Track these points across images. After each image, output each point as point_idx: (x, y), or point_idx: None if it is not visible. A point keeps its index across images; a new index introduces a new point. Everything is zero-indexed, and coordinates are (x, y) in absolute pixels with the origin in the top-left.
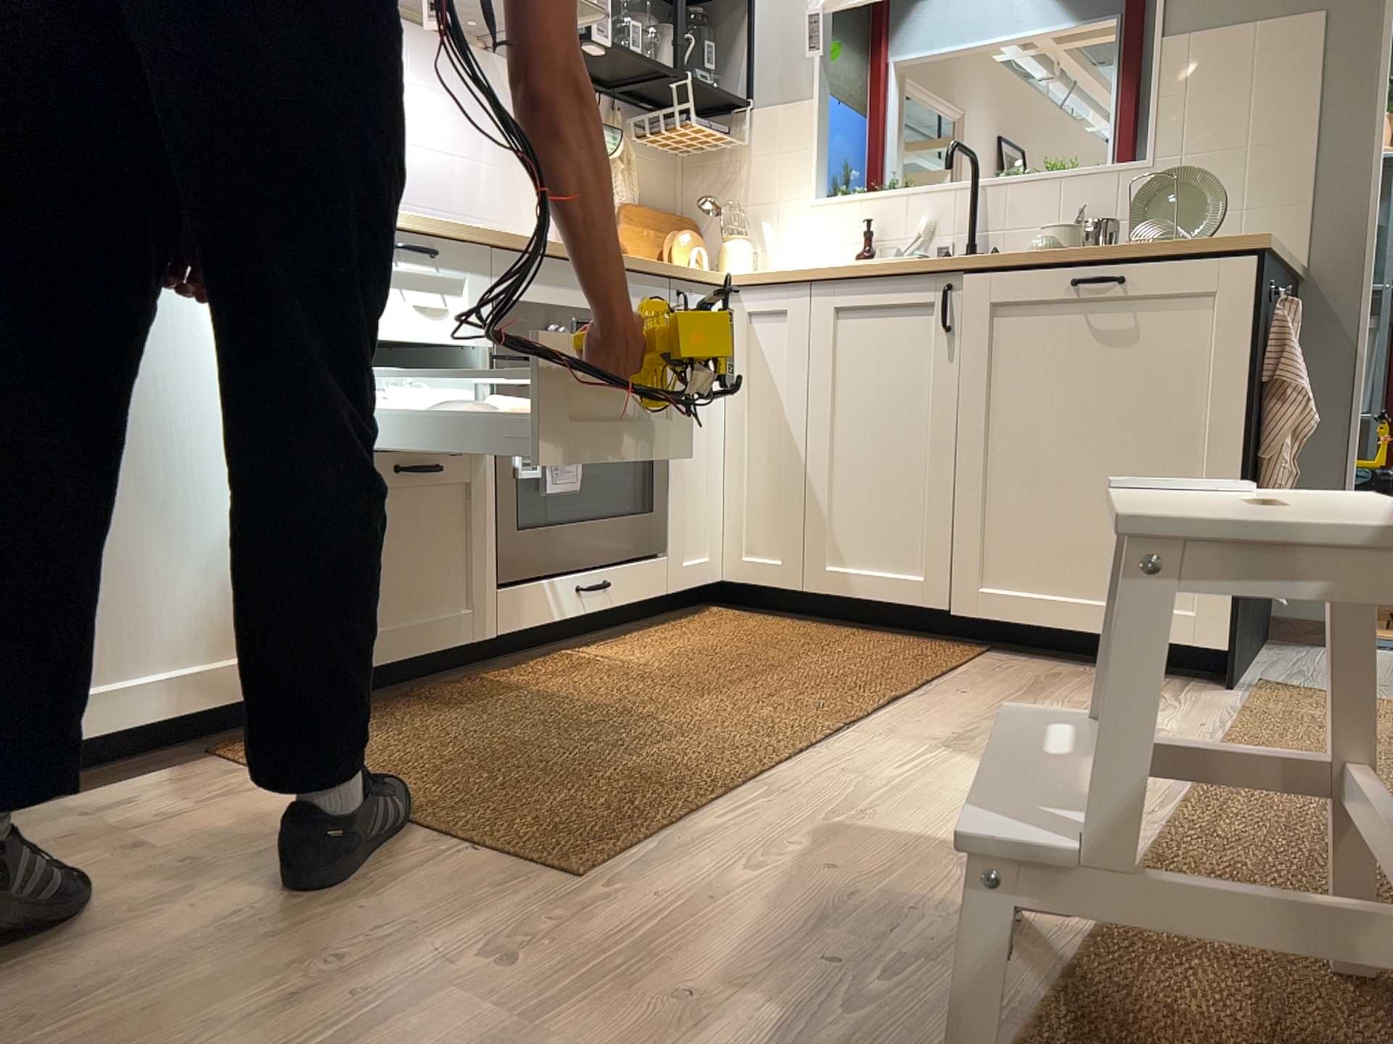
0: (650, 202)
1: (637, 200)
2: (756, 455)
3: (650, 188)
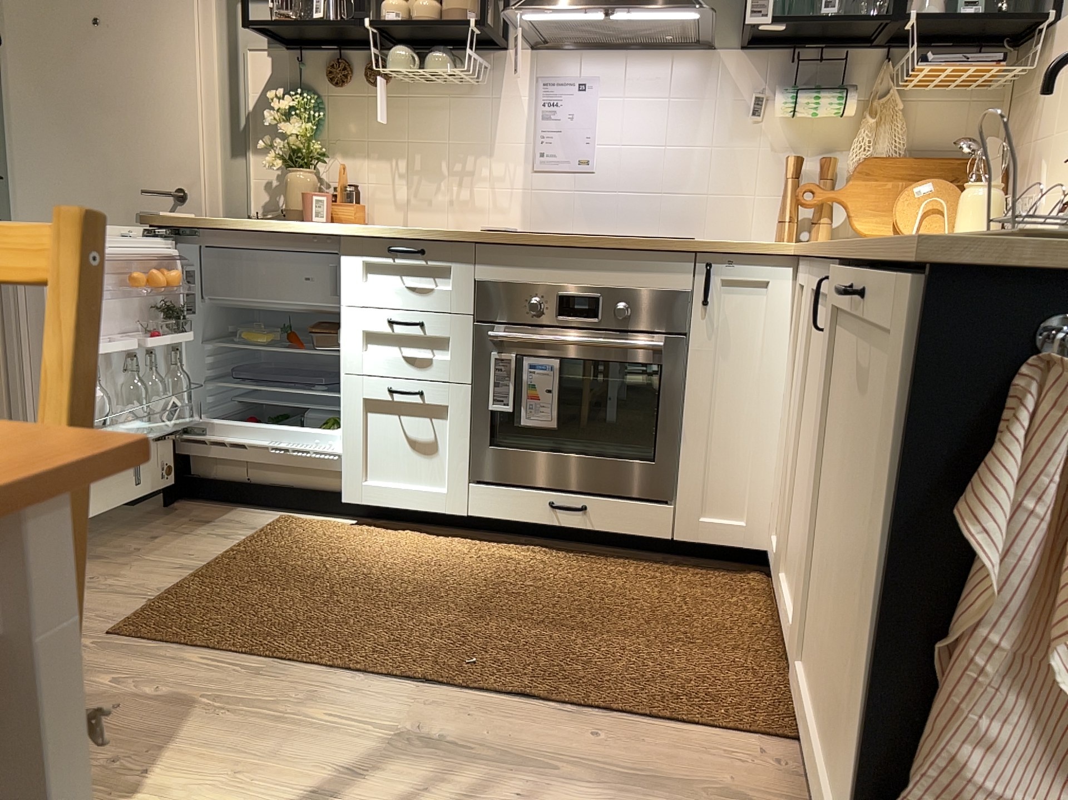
0: (941, 148)
1: (907, 149)
2: (790, 439)
3: (944, 131)
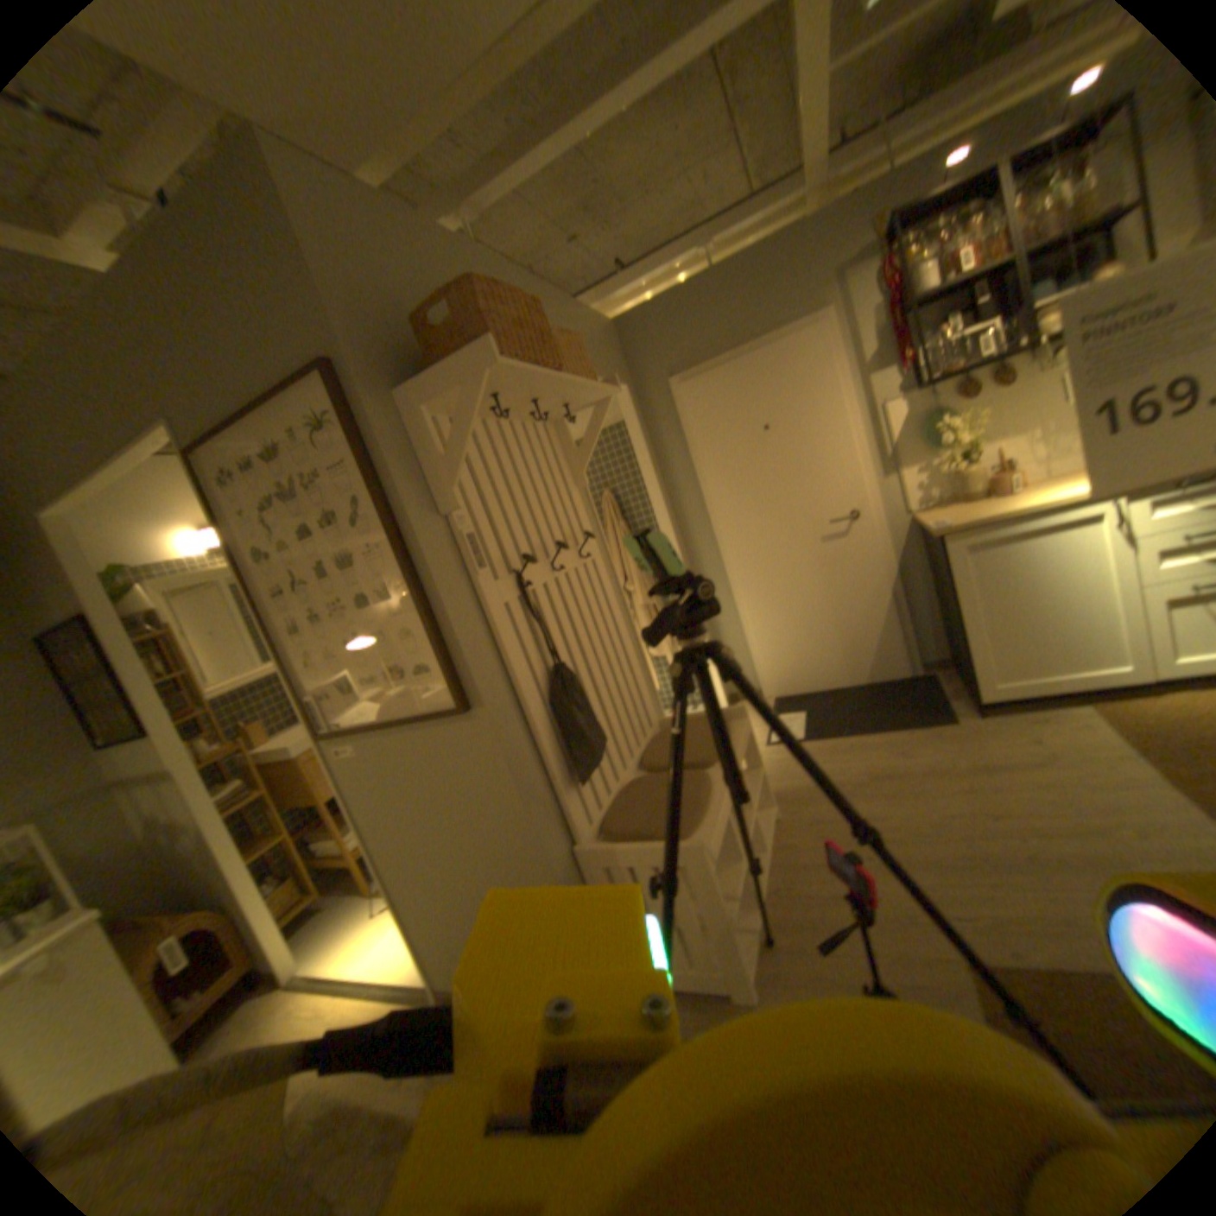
0: None
1: None
2: None
3: None
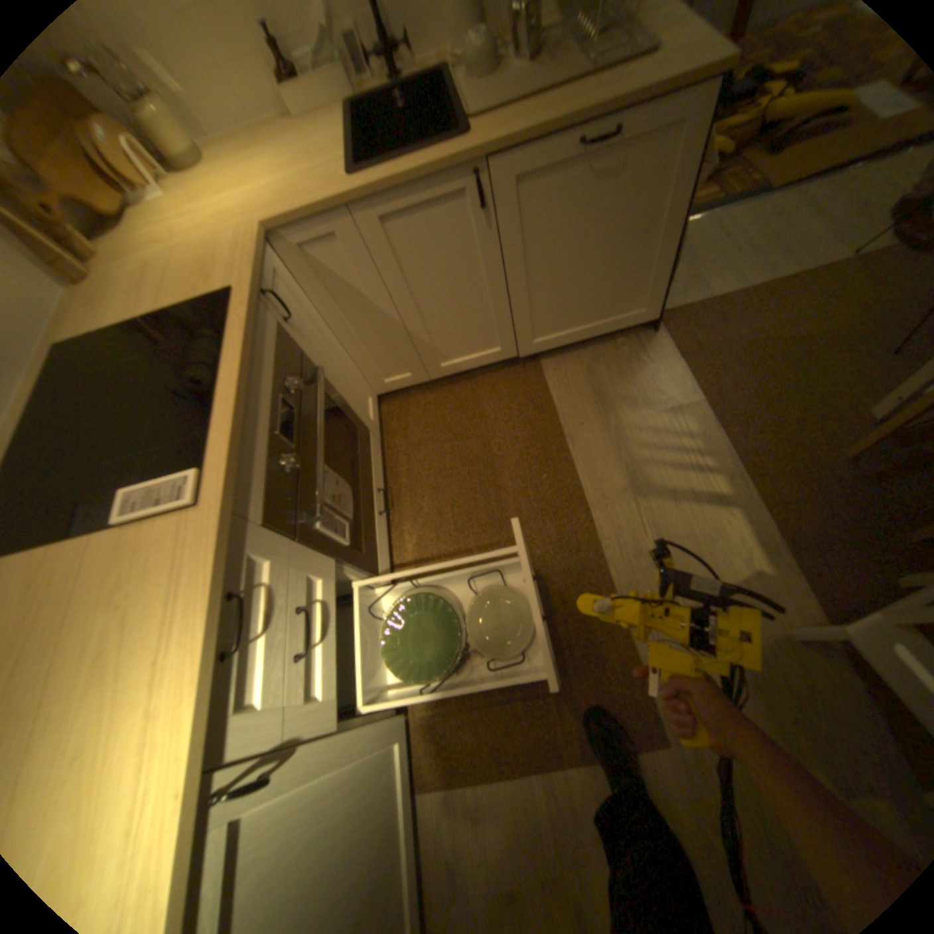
0: None
1: None
2: (360, 337)
3: None
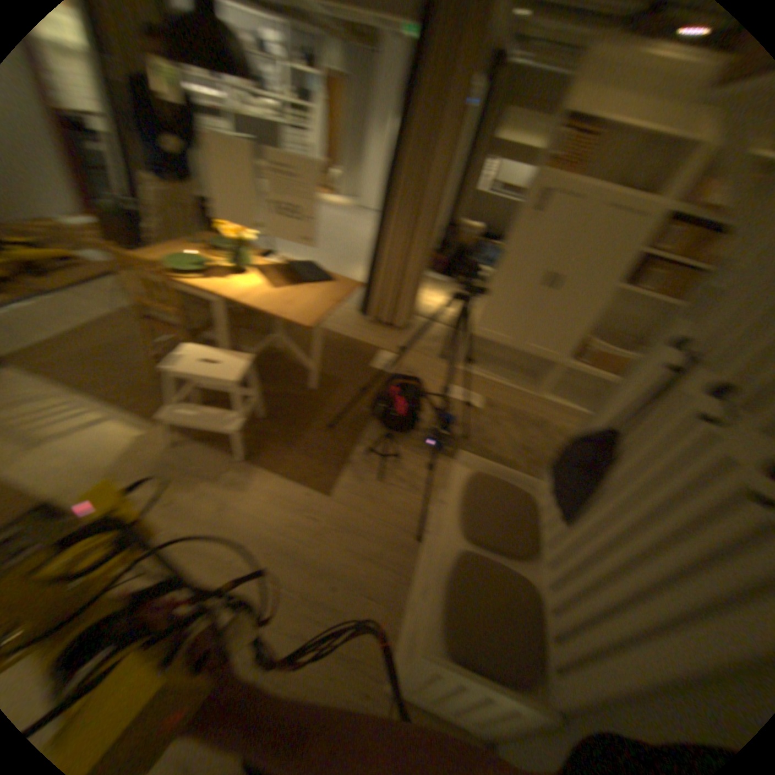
0: None
1: None
2: None
3: None
